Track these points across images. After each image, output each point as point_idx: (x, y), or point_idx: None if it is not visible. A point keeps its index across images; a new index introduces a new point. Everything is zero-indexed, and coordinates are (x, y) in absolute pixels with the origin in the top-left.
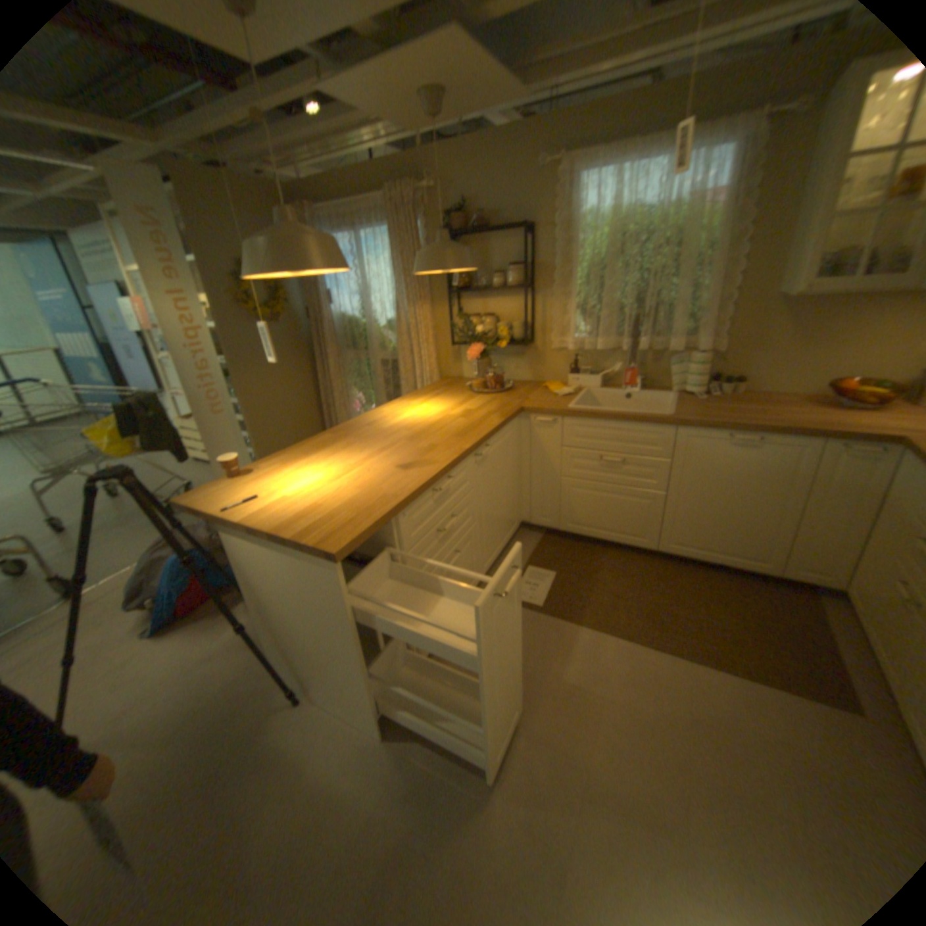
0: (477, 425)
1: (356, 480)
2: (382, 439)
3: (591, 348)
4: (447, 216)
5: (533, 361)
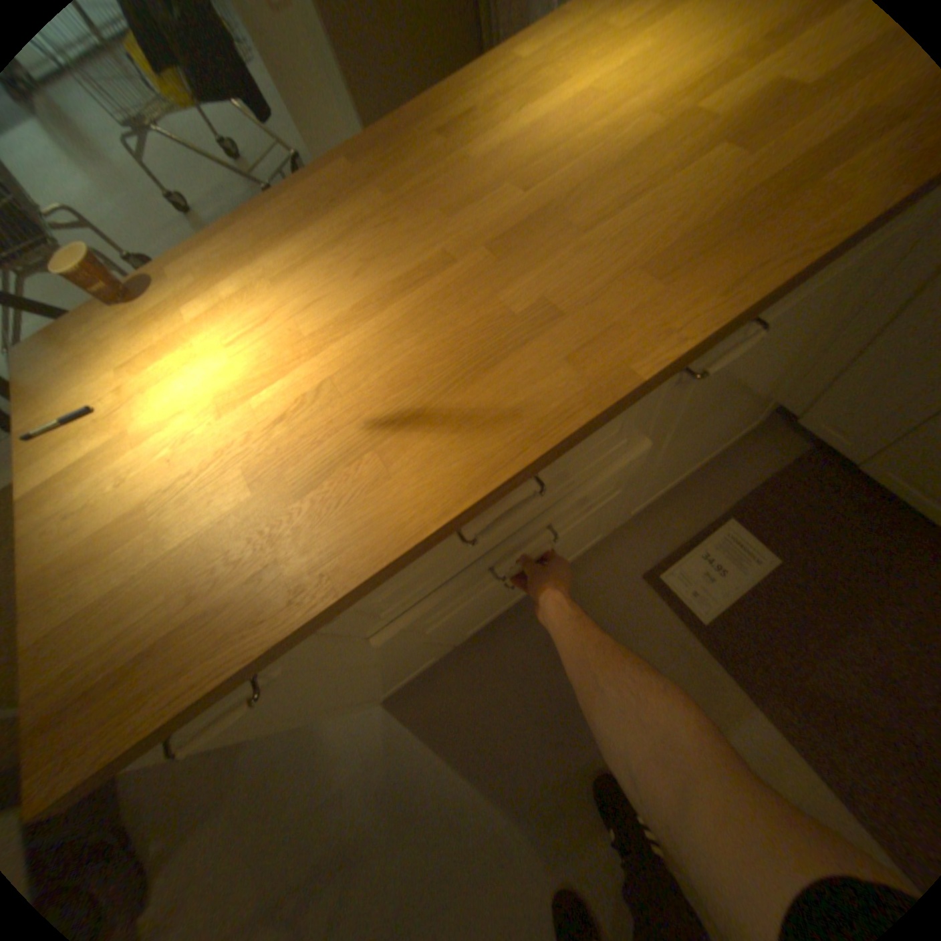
0: (770, 207)
1: (265, 433)
2: (430, 224)
3: None
4: None
5: None
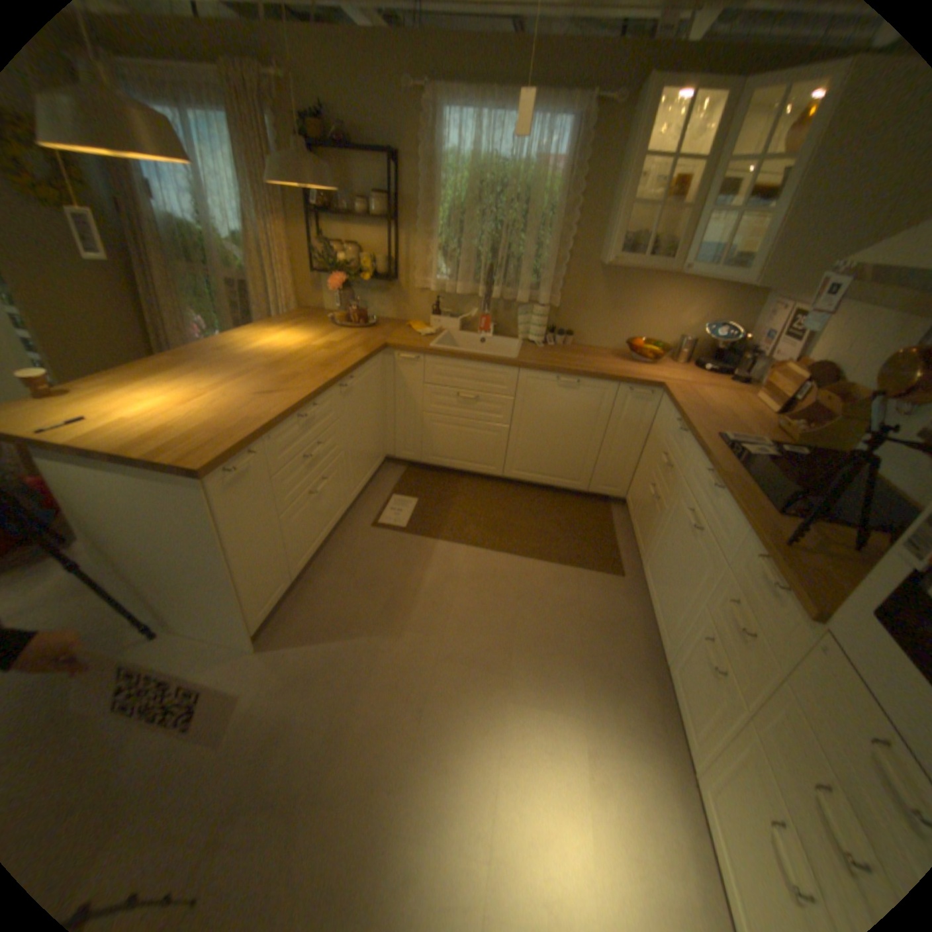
0: (342, 358)
1: (212, 404)
2: (236, 366)
3: (451, 292)
4: (301, 122)
5: (397, 300)
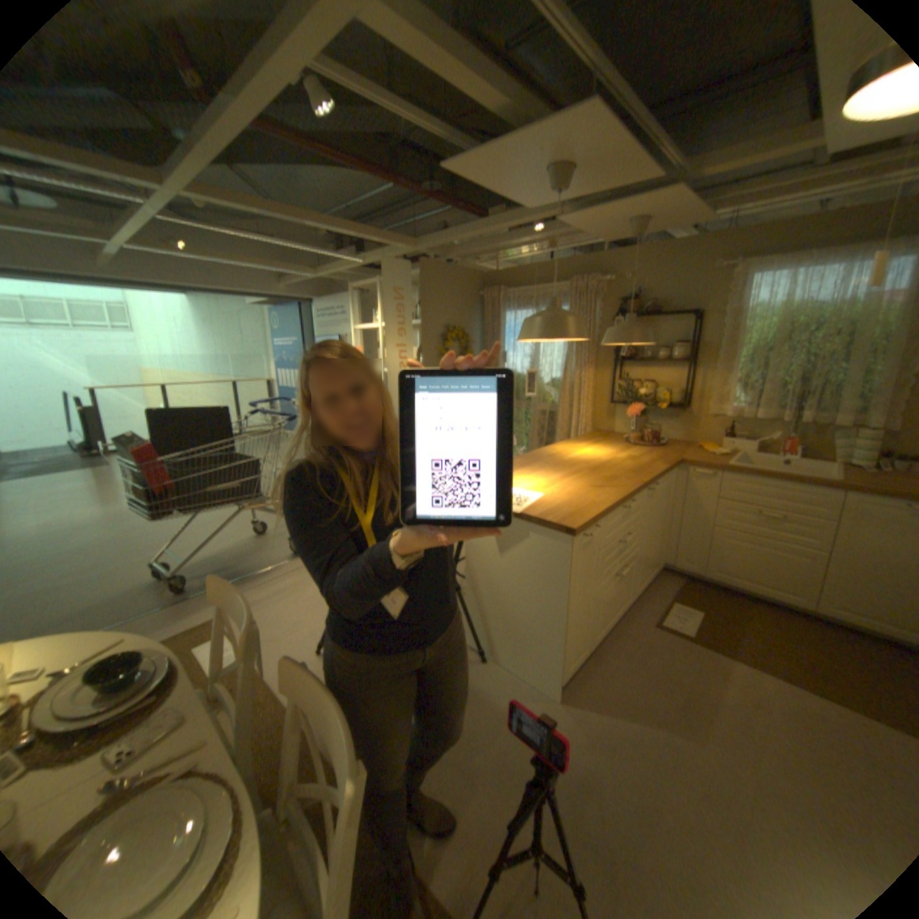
0: (646, 467)
1: (563, 490)
2: (566, 467)
3: (749, 416)
4: (620, 303)
5: (686, 424)
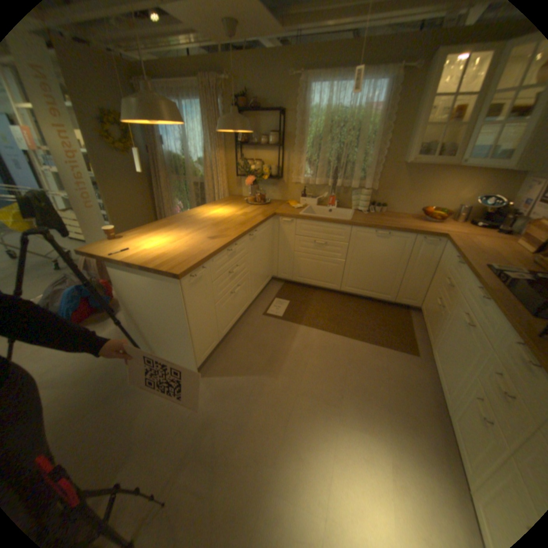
0: (251, 220)
1: (185, 243)
2: (197, 225)
3: (312, 183)
4: (235, 99)
5: (282, 189)
